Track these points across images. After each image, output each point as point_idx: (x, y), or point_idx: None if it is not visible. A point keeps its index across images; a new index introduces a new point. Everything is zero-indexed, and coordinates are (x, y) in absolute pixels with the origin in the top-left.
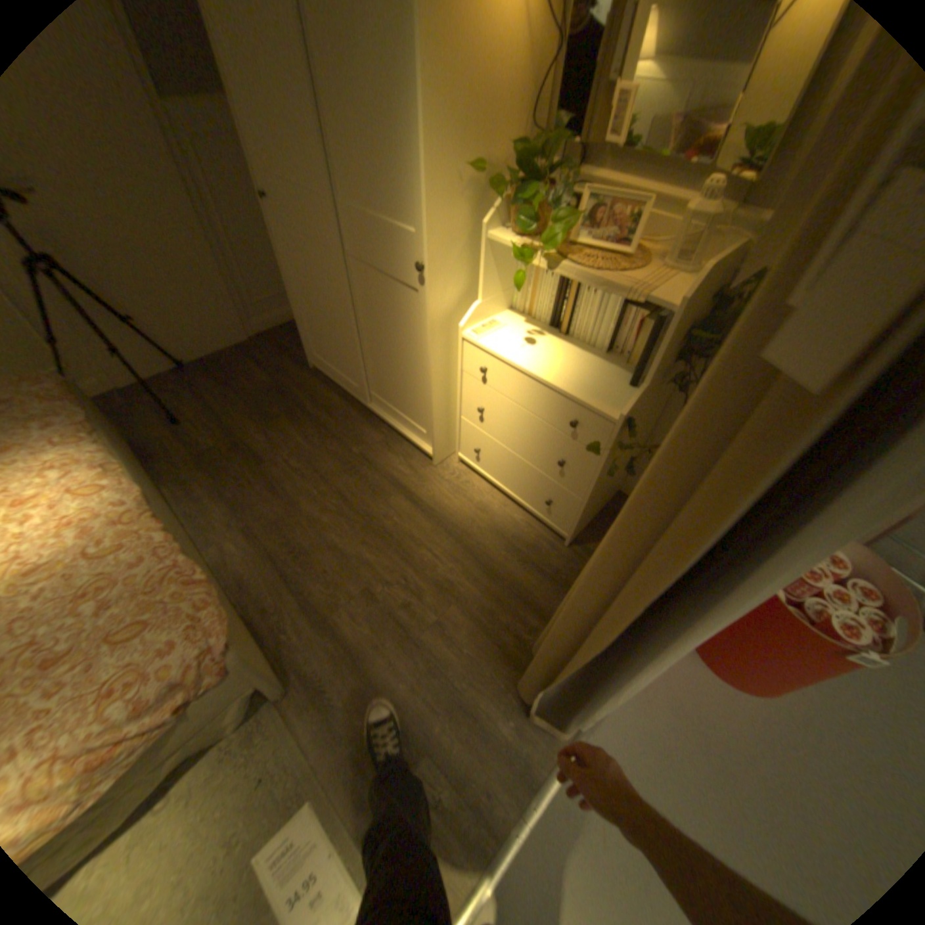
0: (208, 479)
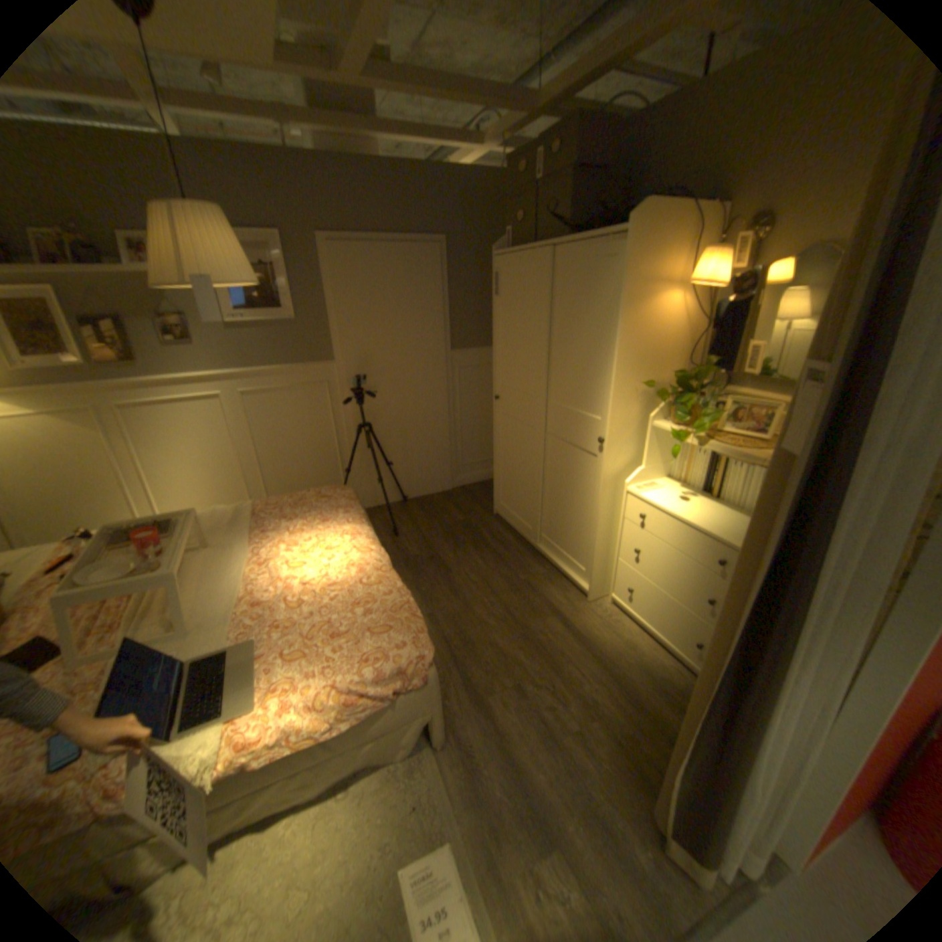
0: (409, 575)
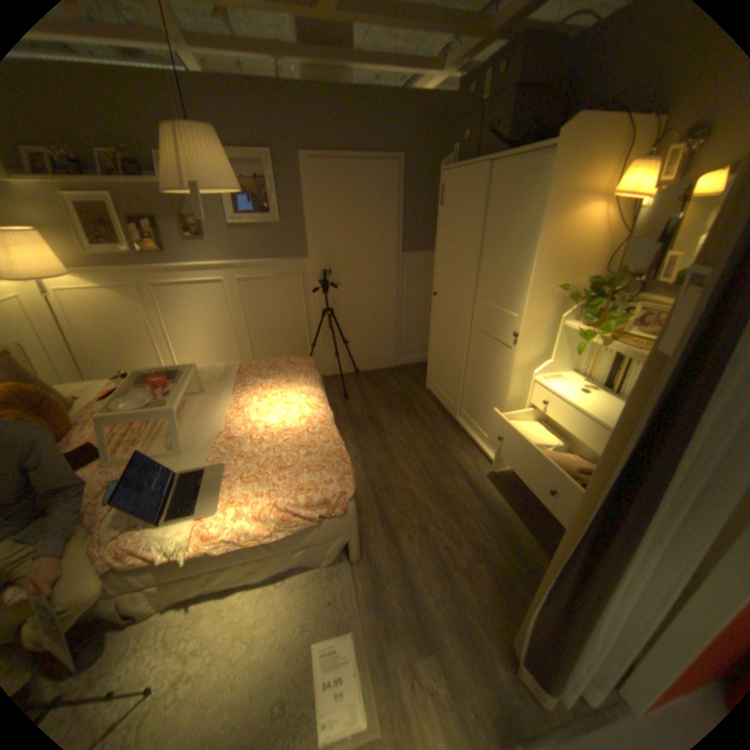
0: (352, 430)
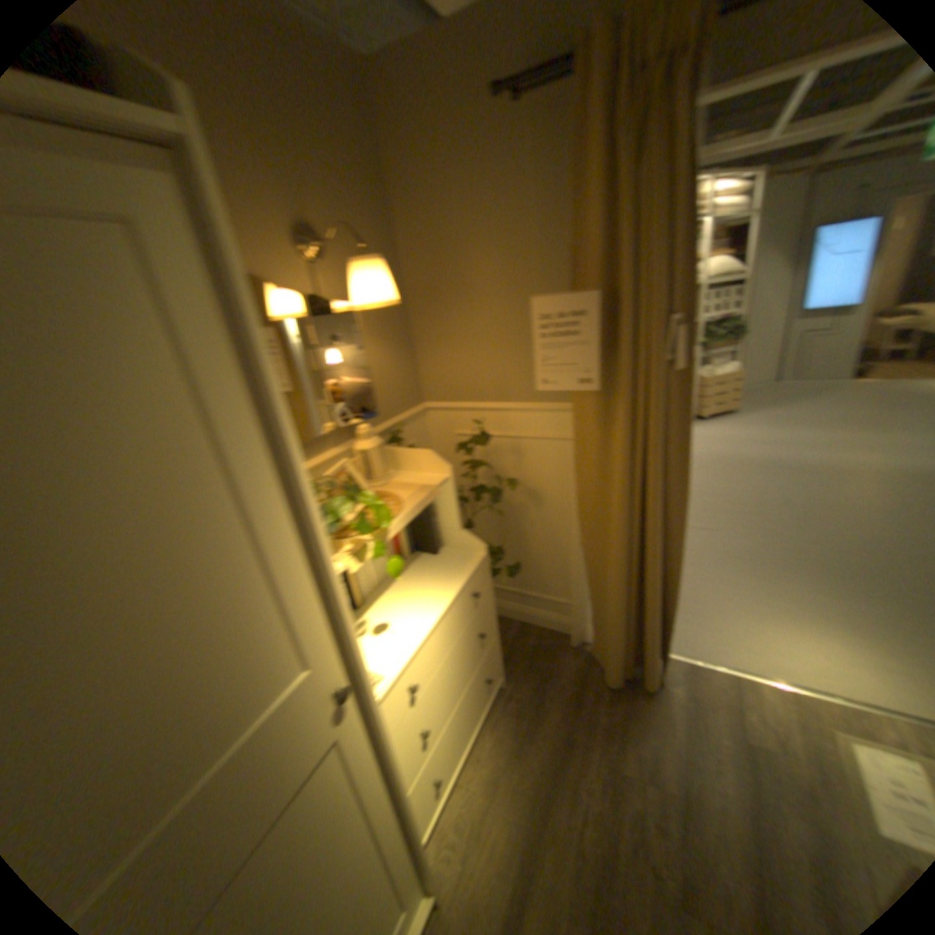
0: None
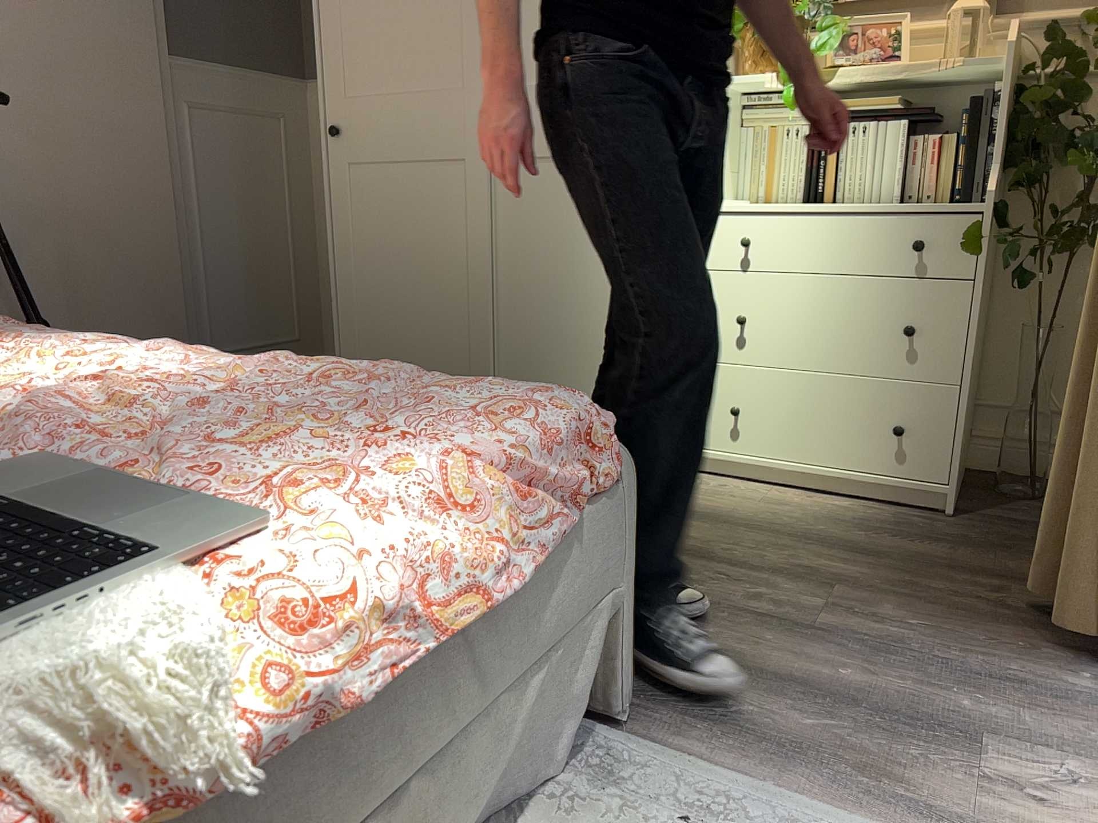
0: None
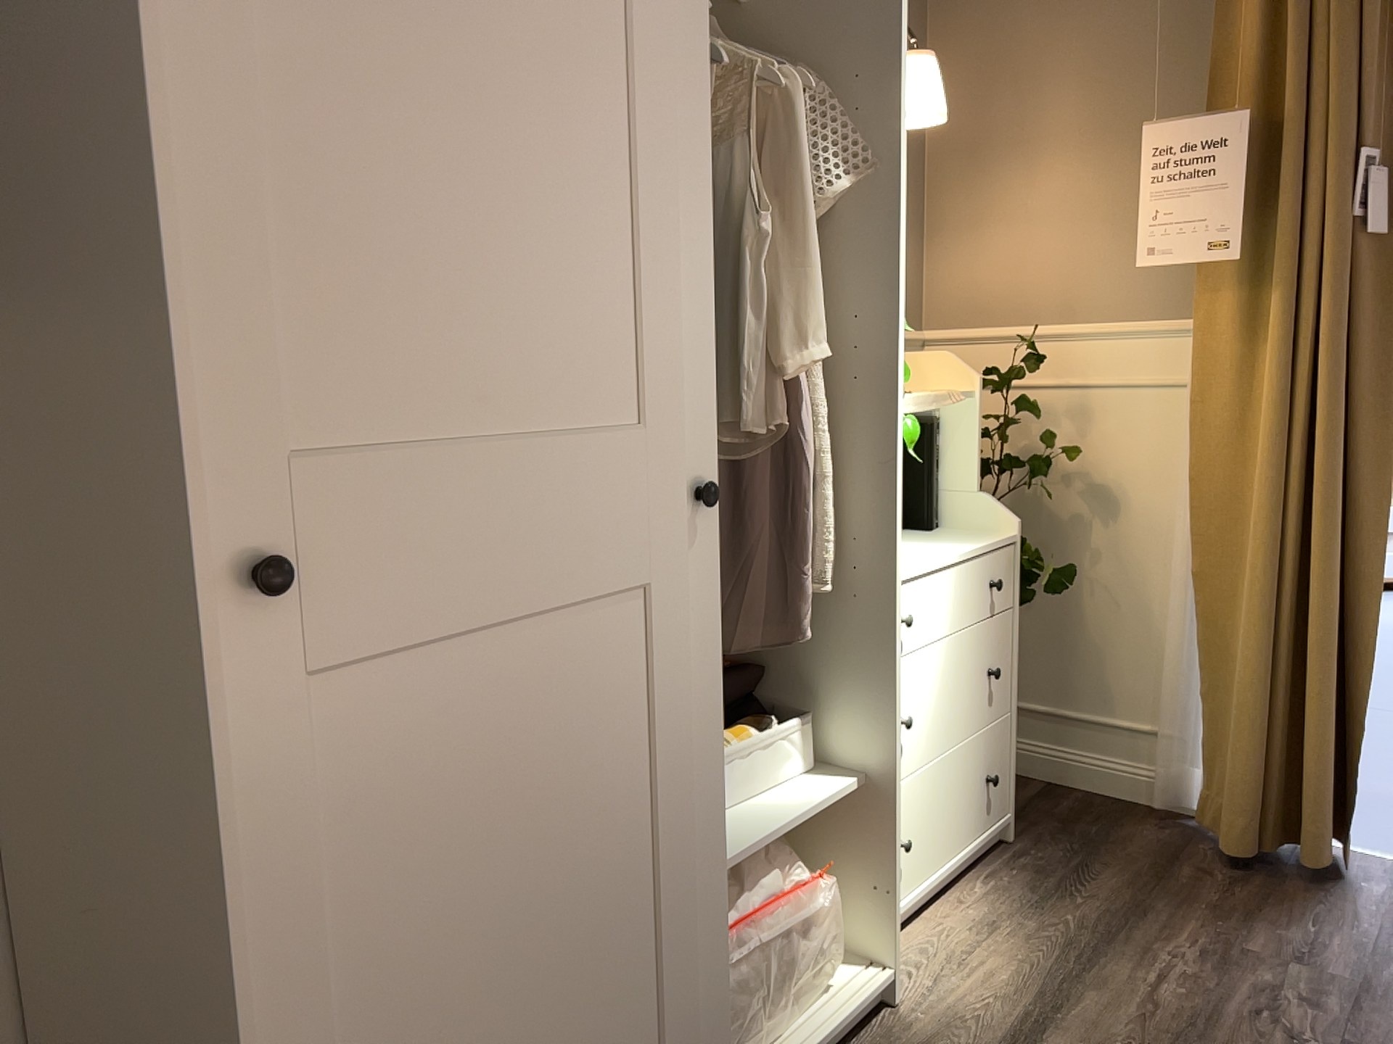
0: None
